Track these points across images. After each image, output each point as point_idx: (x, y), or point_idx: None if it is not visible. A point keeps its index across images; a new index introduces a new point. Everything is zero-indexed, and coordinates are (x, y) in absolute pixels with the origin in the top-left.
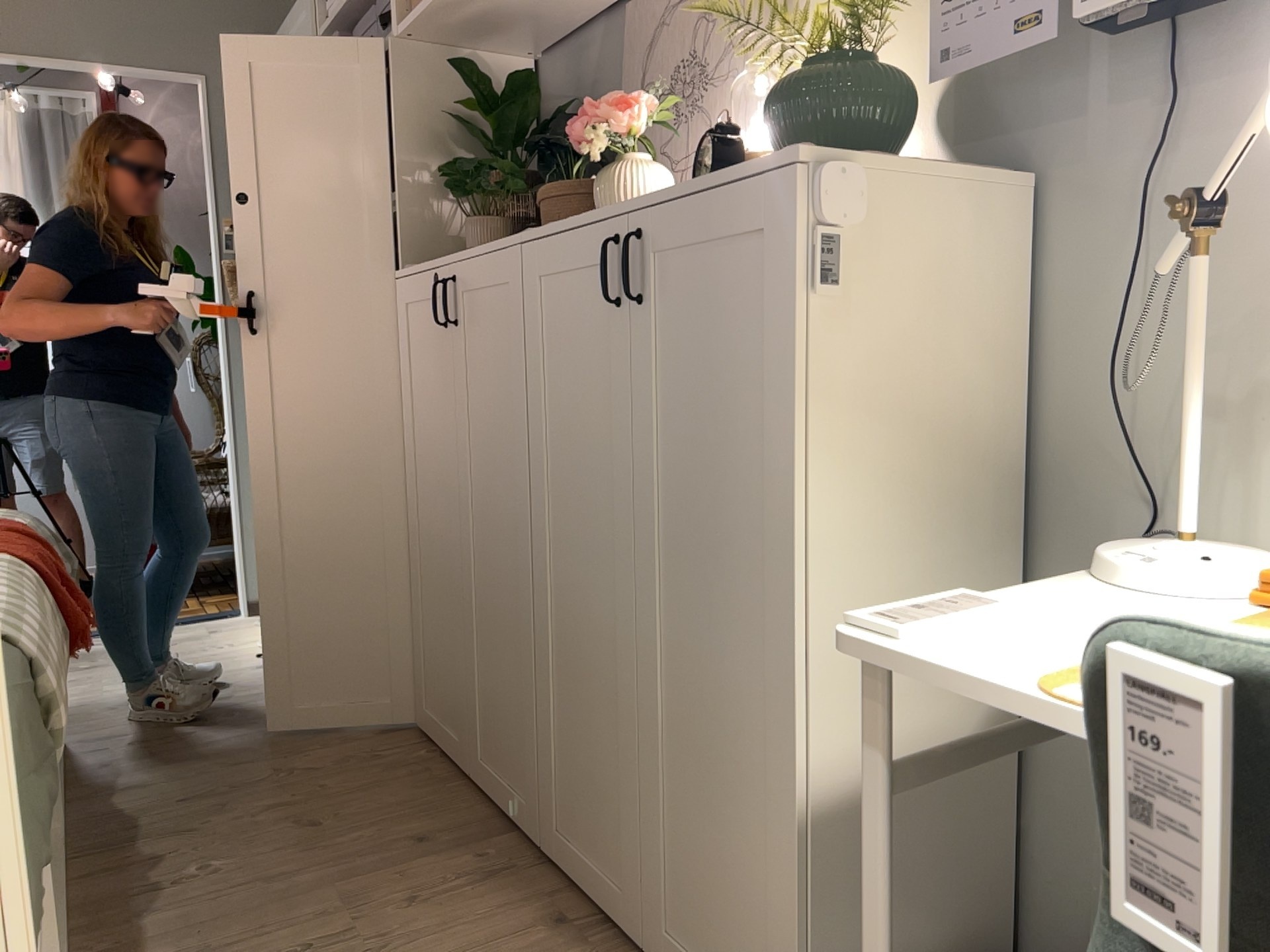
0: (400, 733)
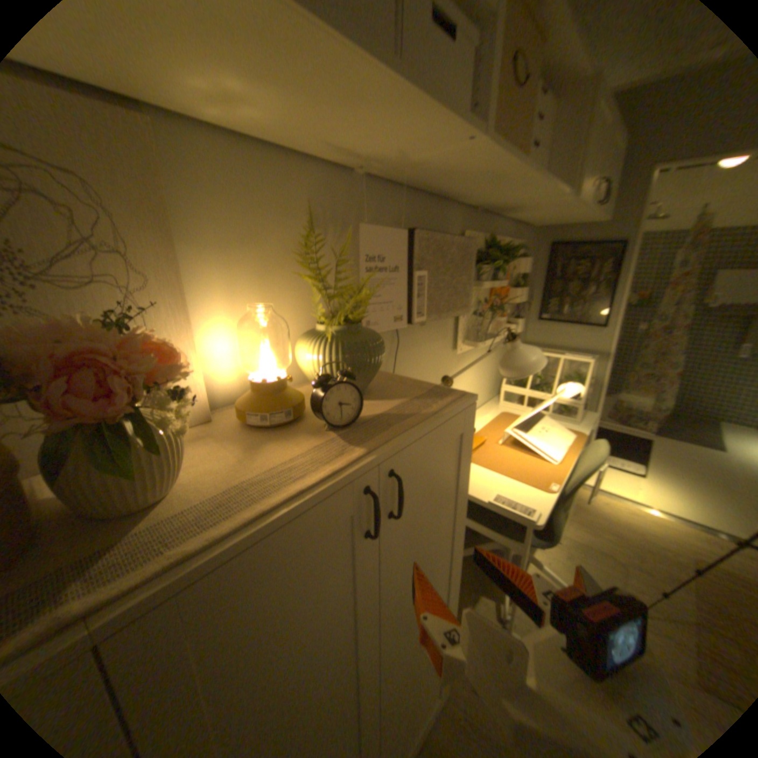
0: None
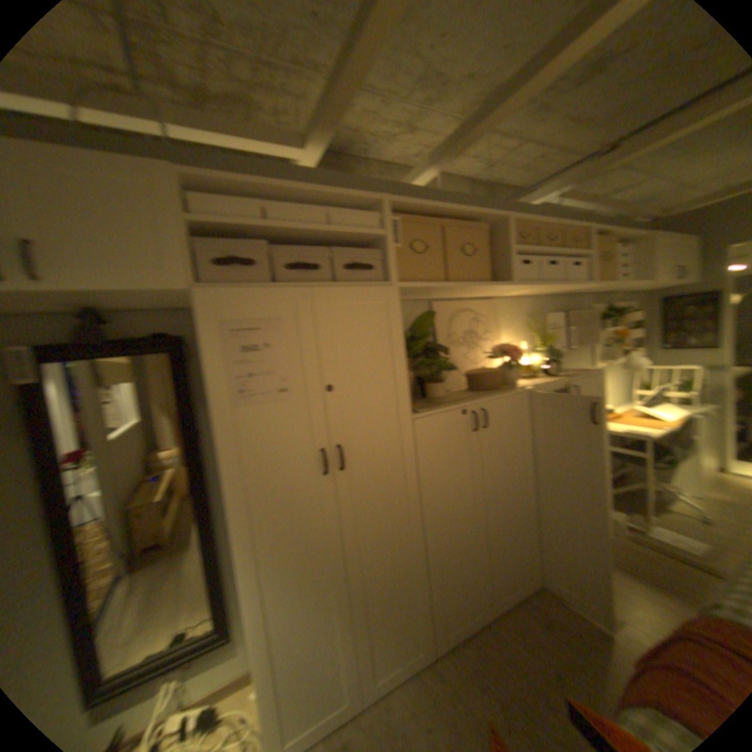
0: (438, 671)
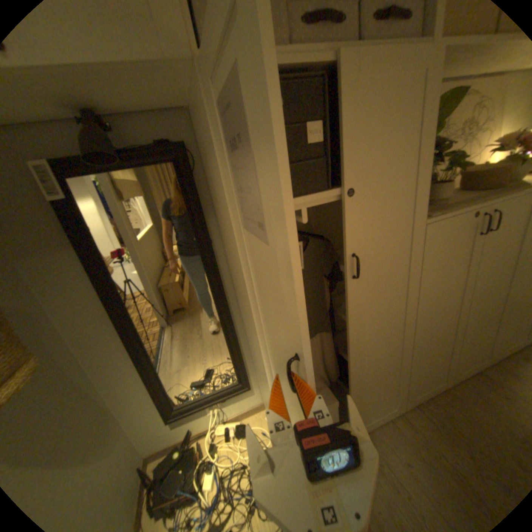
0: (408, 421)
